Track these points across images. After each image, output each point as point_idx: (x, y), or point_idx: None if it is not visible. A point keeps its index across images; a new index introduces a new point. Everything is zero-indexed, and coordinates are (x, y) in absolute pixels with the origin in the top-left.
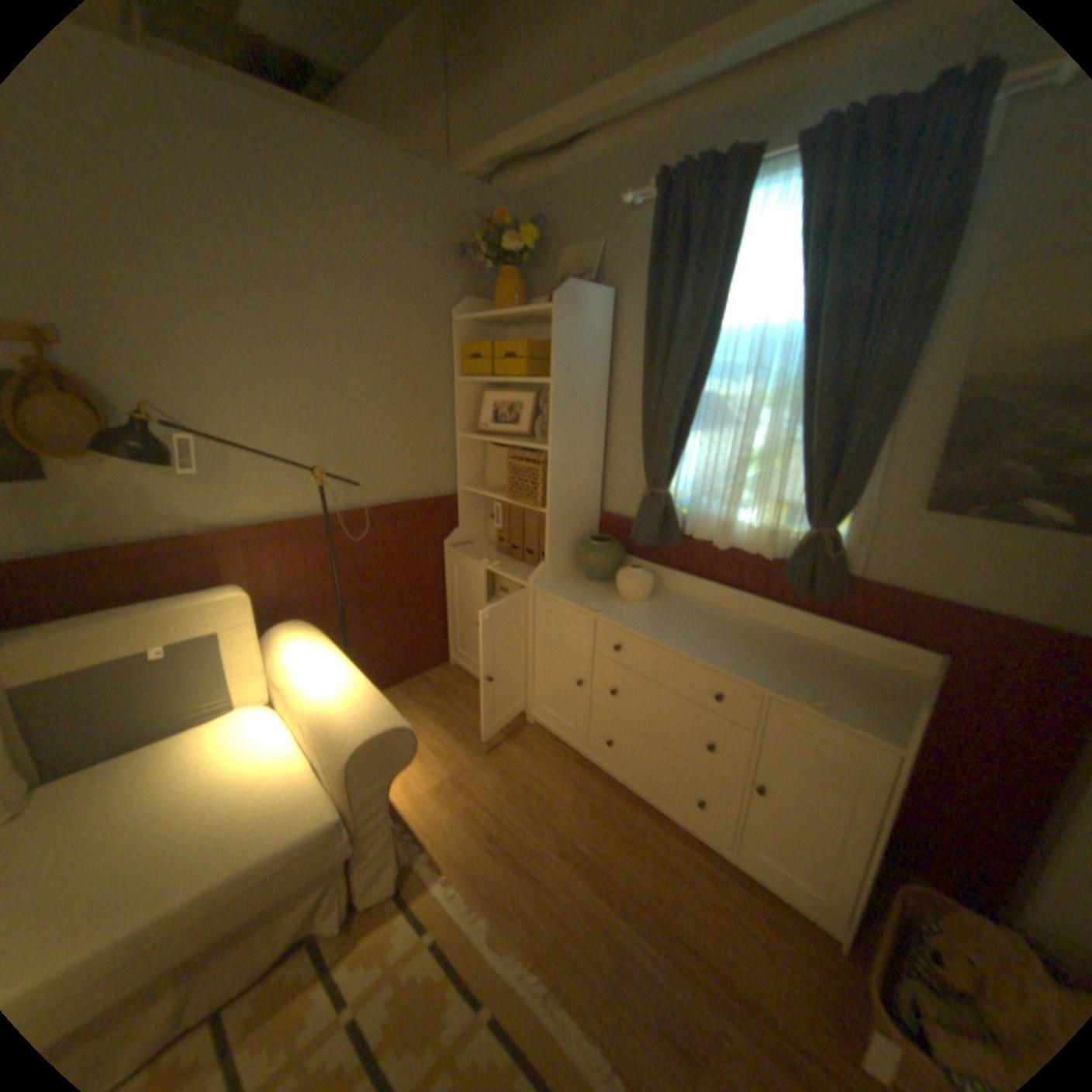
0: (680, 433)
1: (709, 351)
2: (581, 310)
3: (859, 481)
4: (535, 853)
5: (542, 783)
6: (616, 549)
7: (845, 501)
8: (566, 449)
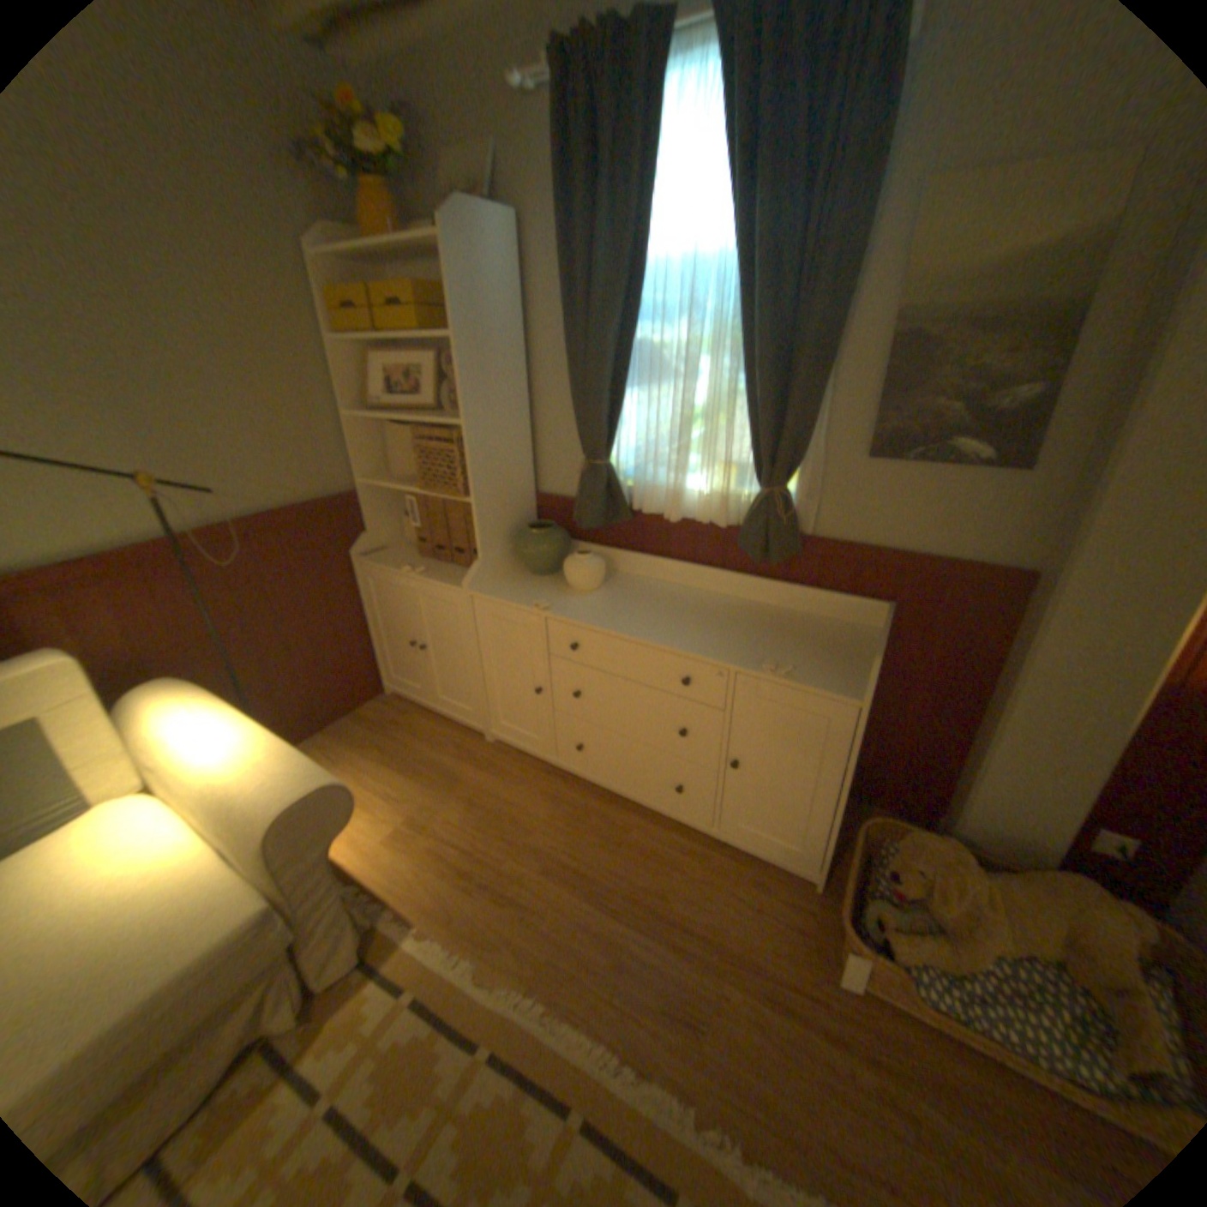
0: (614, 392)
1: (636, 288)
2: (476, 237)
3: (804, 432)
4: (514, 876)
5: (512, 802)
6: (559, 534)
7: (791, 455)
8: (484, 421)
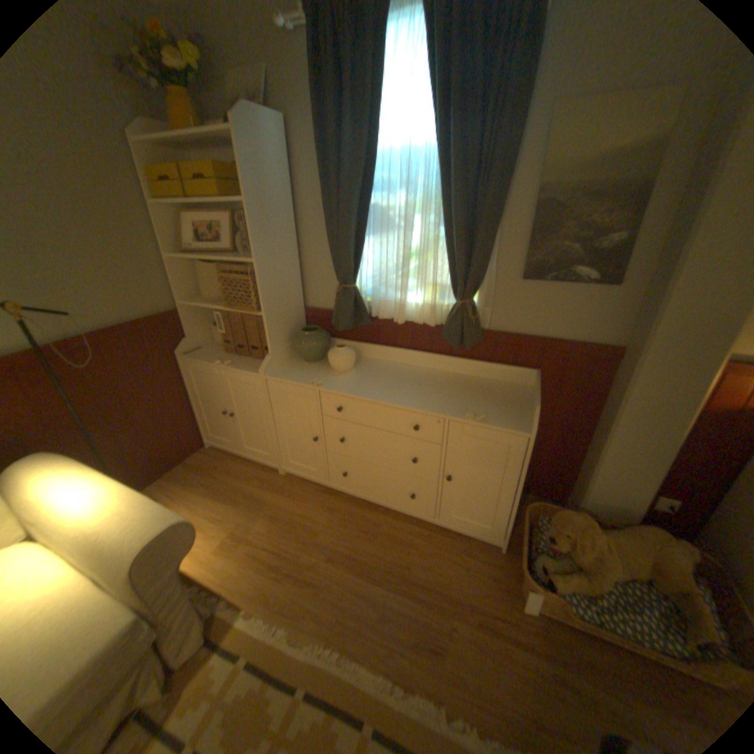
0: (357, 238)
1: (369, 169)
2: (257, 131)
3: (483, 264)
4: (308, 565)
5: (301, 514)
6: (323, 334)
7: (476, 279)
8: (268, 259)
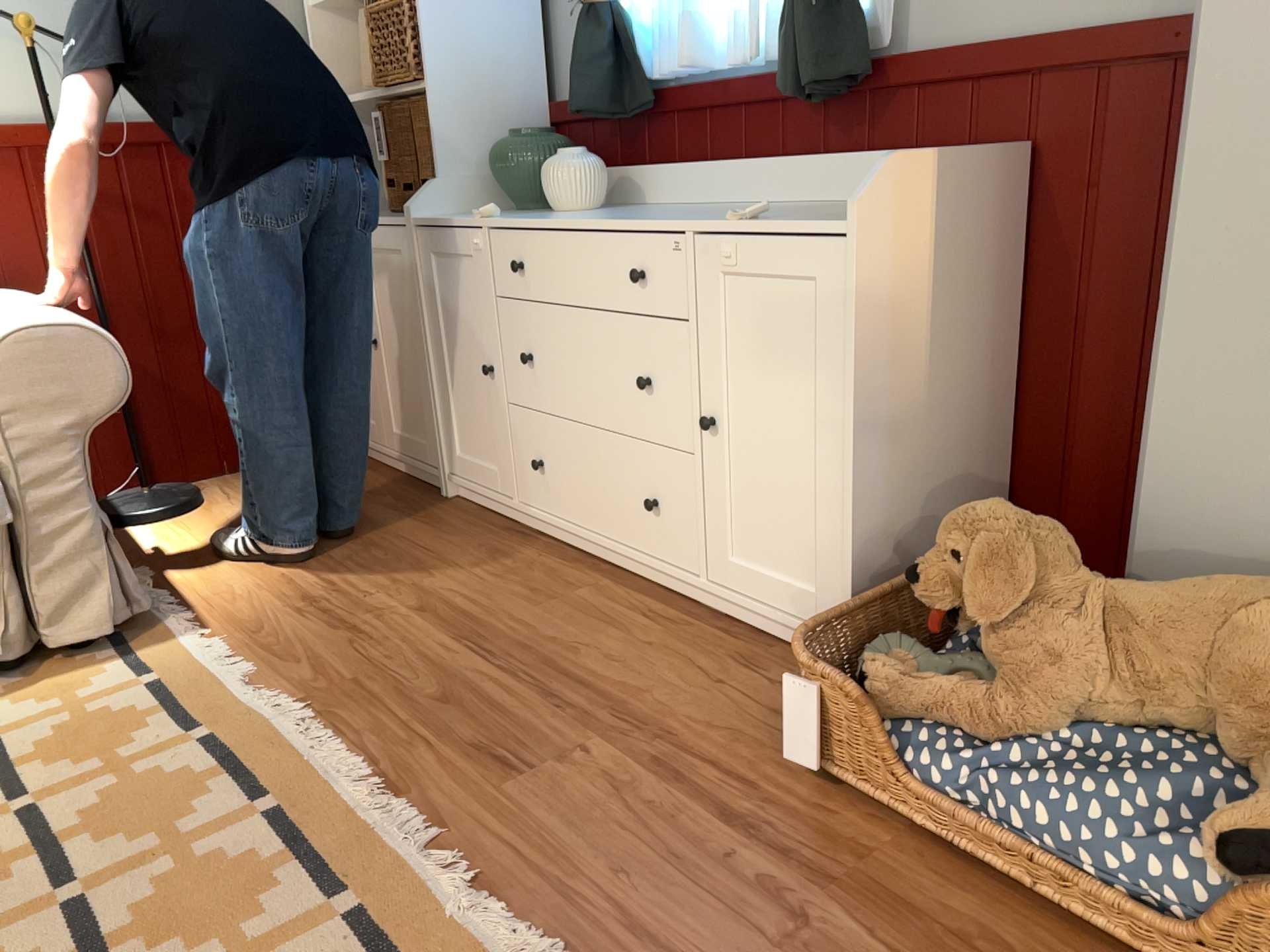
0: None
1: None
2: None
3: None
4: (374, 607)
5: (430, 548)
6: (550, 140)
7: None
8: None
